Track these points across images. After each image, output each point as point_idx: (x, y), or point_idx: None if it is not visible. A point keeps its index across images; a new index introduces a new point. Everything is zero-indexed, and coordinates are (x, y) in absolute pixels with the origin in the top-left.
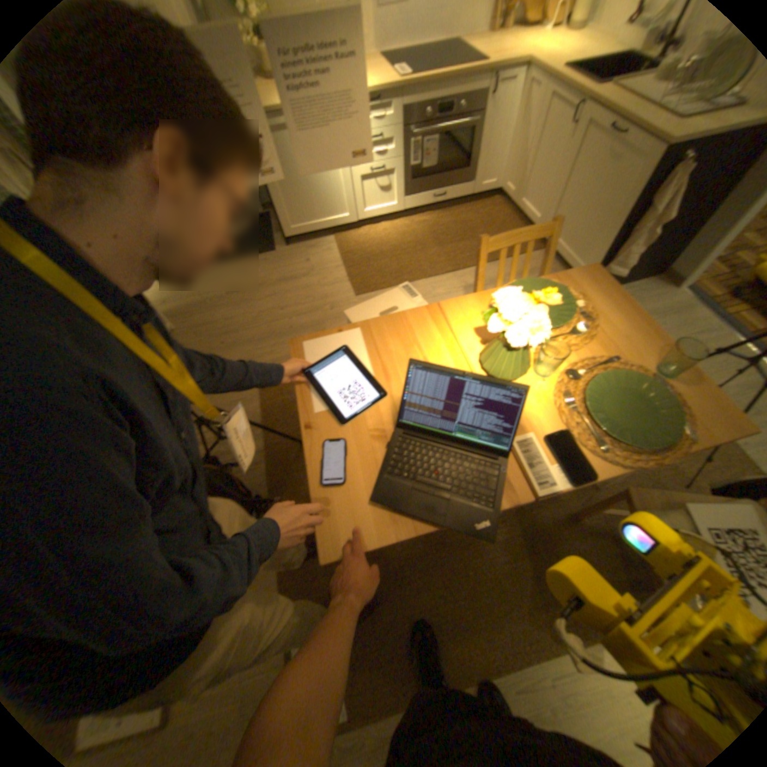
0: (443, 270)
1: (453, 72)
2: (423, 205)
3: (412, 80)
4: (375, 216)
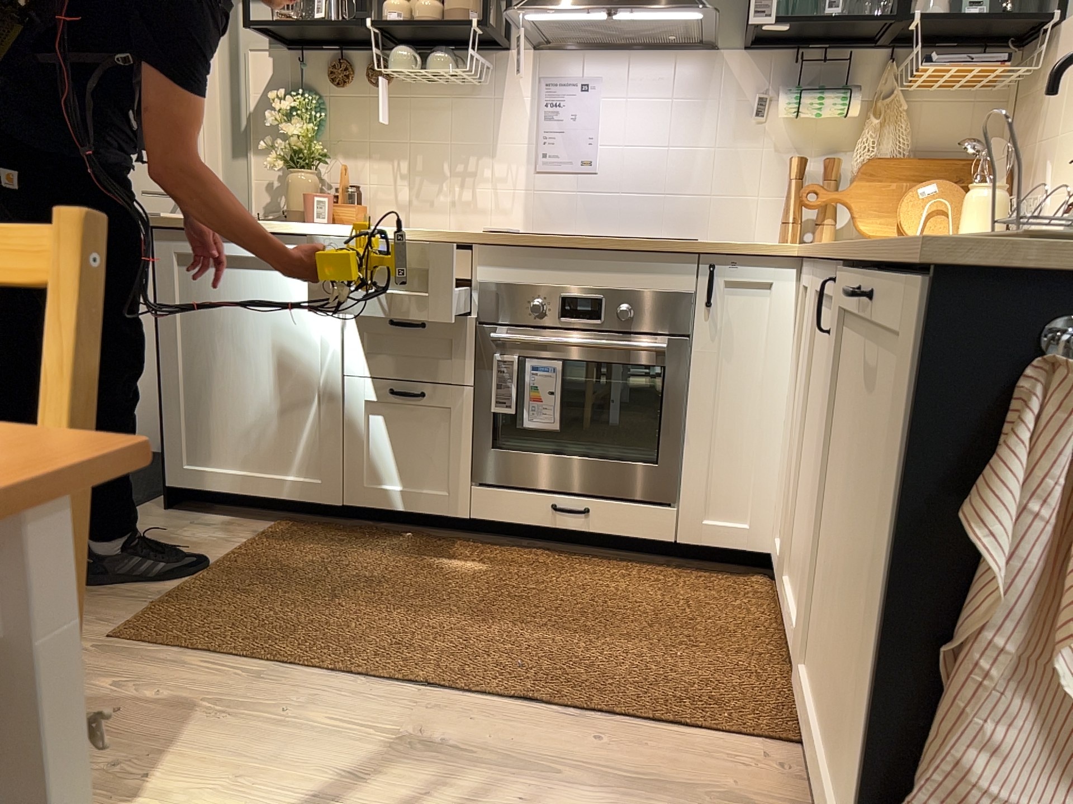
0: (401, 676)
1: (593, 239)
2: (520, 522)
3: (493, 234)
4: (384, 507)
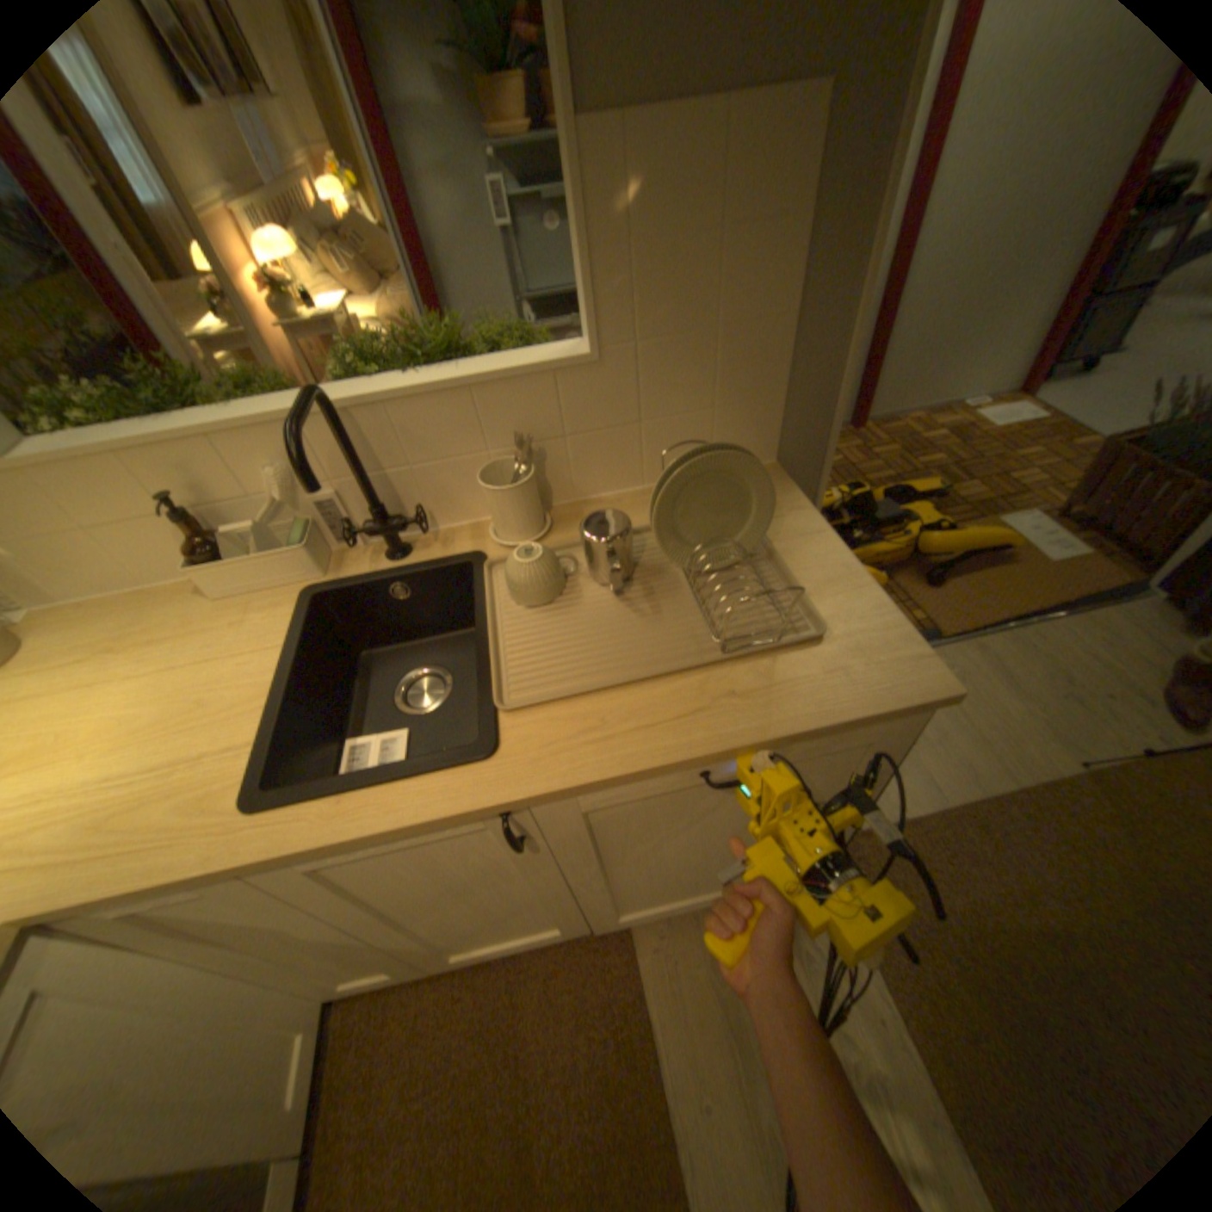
0: None
1: None
2: None
3: None
4: None
